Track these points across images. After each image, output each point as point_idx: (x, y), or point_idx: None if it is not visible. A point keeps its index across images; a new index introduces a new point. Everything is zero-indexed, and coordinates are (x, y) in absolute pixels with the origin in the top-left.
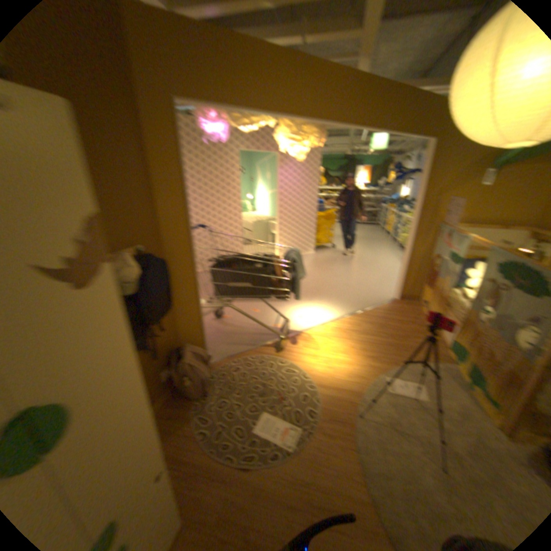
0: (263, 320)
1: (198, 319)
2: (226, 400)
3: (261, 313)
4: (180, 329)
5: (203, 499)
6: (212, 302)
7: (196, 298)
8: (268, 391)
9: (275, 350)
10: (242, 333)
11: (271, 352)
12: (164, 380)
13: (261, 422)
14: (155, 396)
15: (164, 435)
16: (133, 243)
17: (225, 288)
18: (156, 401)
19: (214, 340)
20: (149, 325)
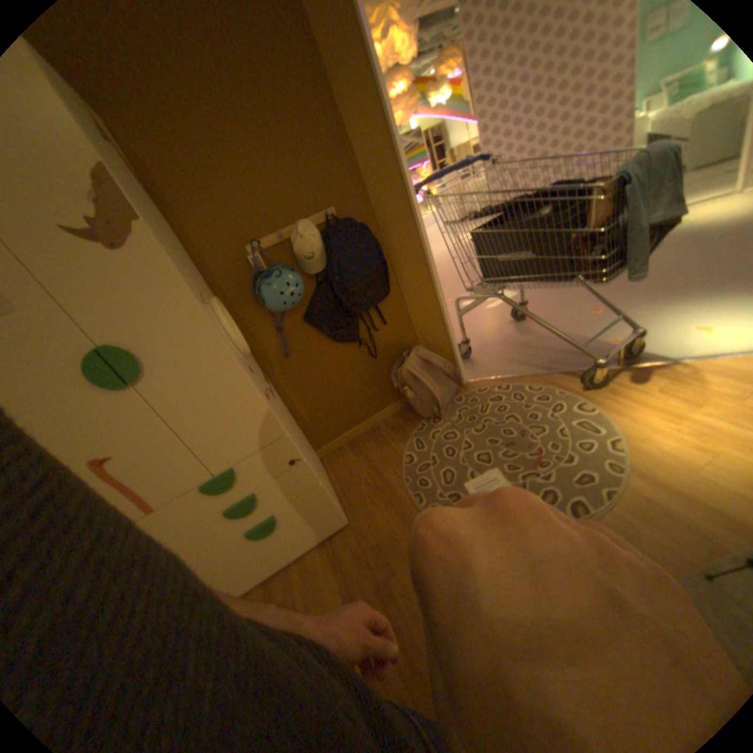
0: (600, 326)
1: (437, 312)
2: (458, 429)
3: (602, 314)
4: (414, 324)
5: (377, 516)
6: (495, 289)
7: (427, 279)
8: (525, 441)
9: (587, 381)
10: (543, 345)
11: (576, 383)
12: (395, 384)
13: (484, 476)
14: (383, 398)
15: (381, 440)
16: (319, 204)
17: (502, 263)
18: (386, 404)
19: (489, 349)
20: (352, 312)
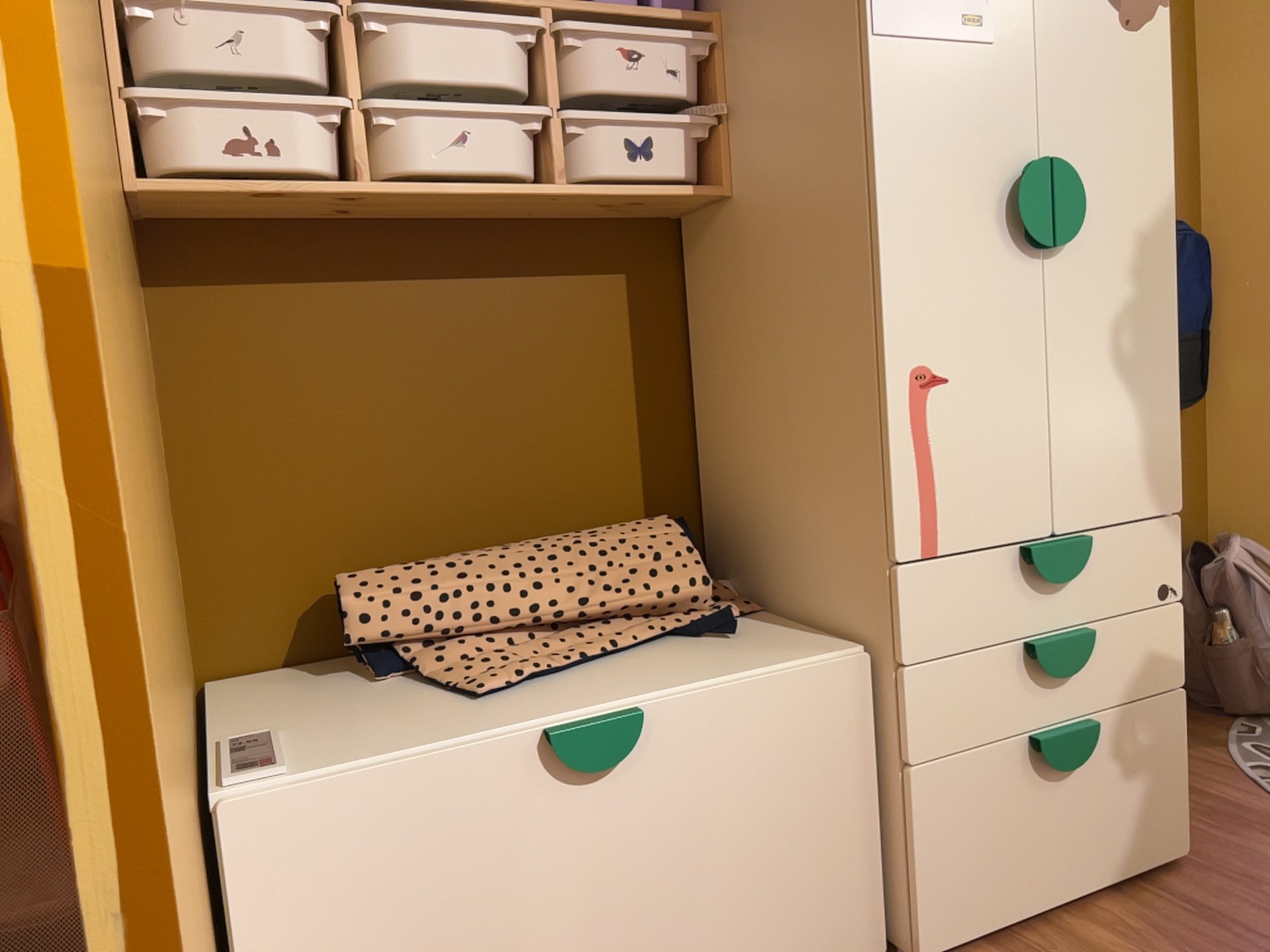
0: None
1: None
2: None
3: None
4: (1211, 491)
5: (1267, 851)
6: None
7: None
8: None
9: None
10: None
11: None
12: None
13: None
14: None
15: None
16: None
17: None
18: None
19: None
20: None
